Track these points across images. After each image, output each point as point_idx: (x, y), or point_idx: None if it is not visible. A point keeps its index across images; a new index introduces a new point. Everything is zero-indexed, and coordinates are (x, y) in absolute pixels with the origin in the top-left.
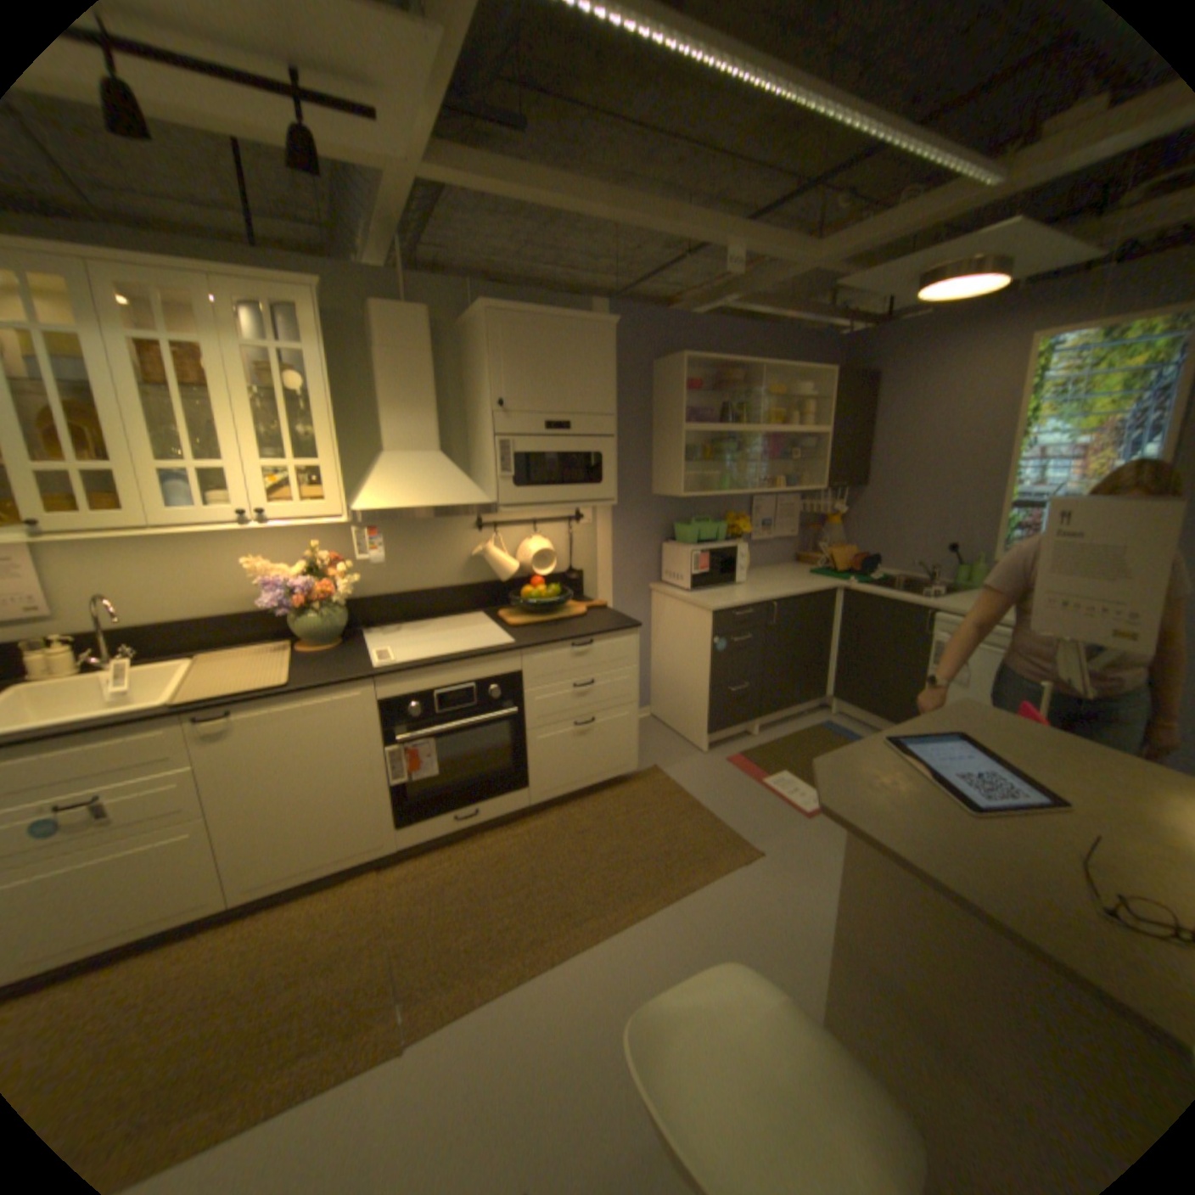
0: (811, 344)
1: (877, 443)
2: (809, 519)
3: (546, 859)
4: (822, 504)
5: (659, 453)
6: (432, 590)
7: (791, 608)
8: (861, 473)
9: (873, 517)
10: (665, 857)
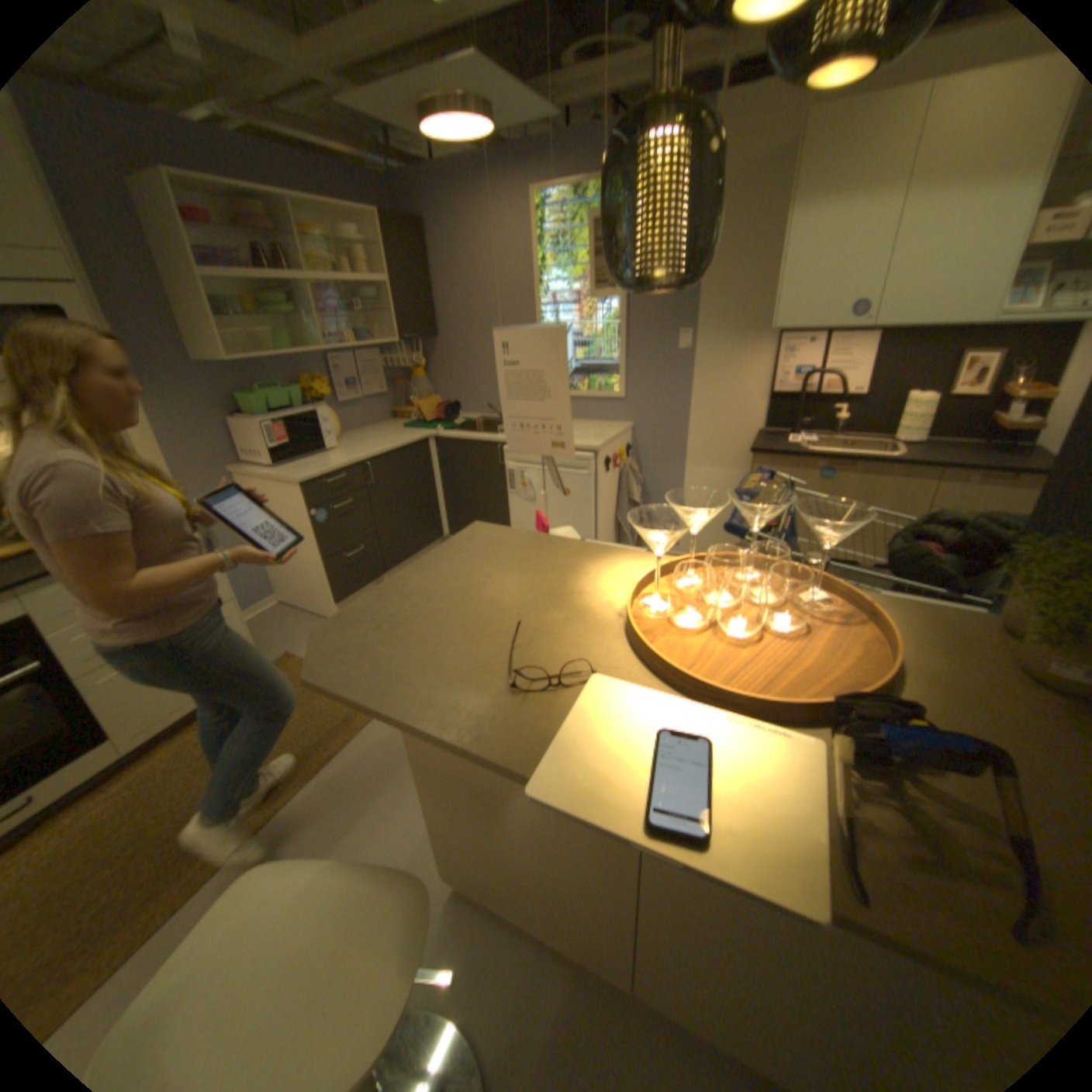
0: (345, 182)
1: (436, 294)
2: (396, 375)
3: (155, 804)
4: (402, 358)
5: (181, 309)
6: None
7: (387, 465)
8: (429, 326)
9: (449, 368)
10: (302, 738)
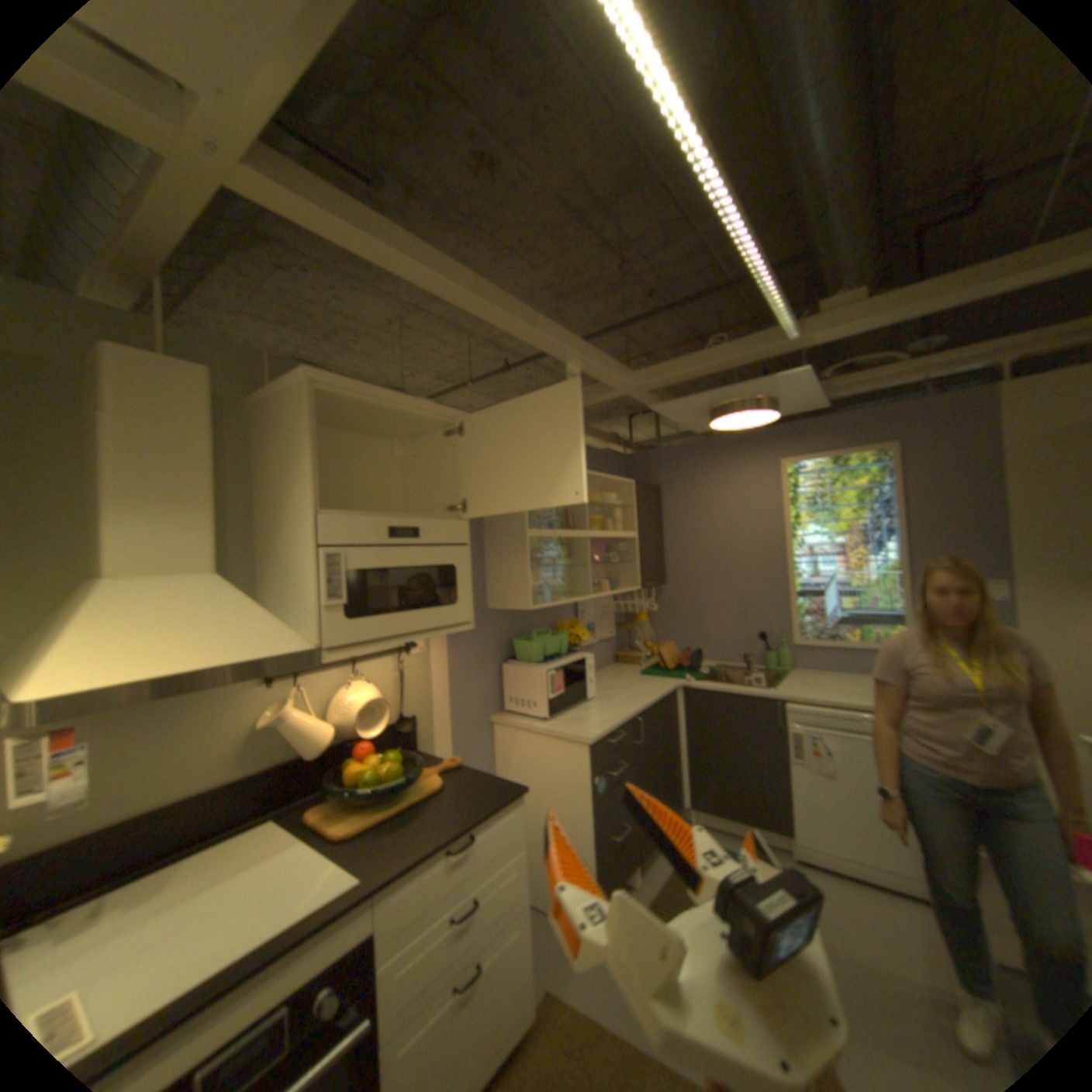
0: (602, 462)
1: (667, 546)
2: (620, 619)
3: None
4: (631, 603)
5: (496, 562)
6: (177, 804)
7: (650, 720)
8: (661, 573)
9: (675, 612)
10: None
